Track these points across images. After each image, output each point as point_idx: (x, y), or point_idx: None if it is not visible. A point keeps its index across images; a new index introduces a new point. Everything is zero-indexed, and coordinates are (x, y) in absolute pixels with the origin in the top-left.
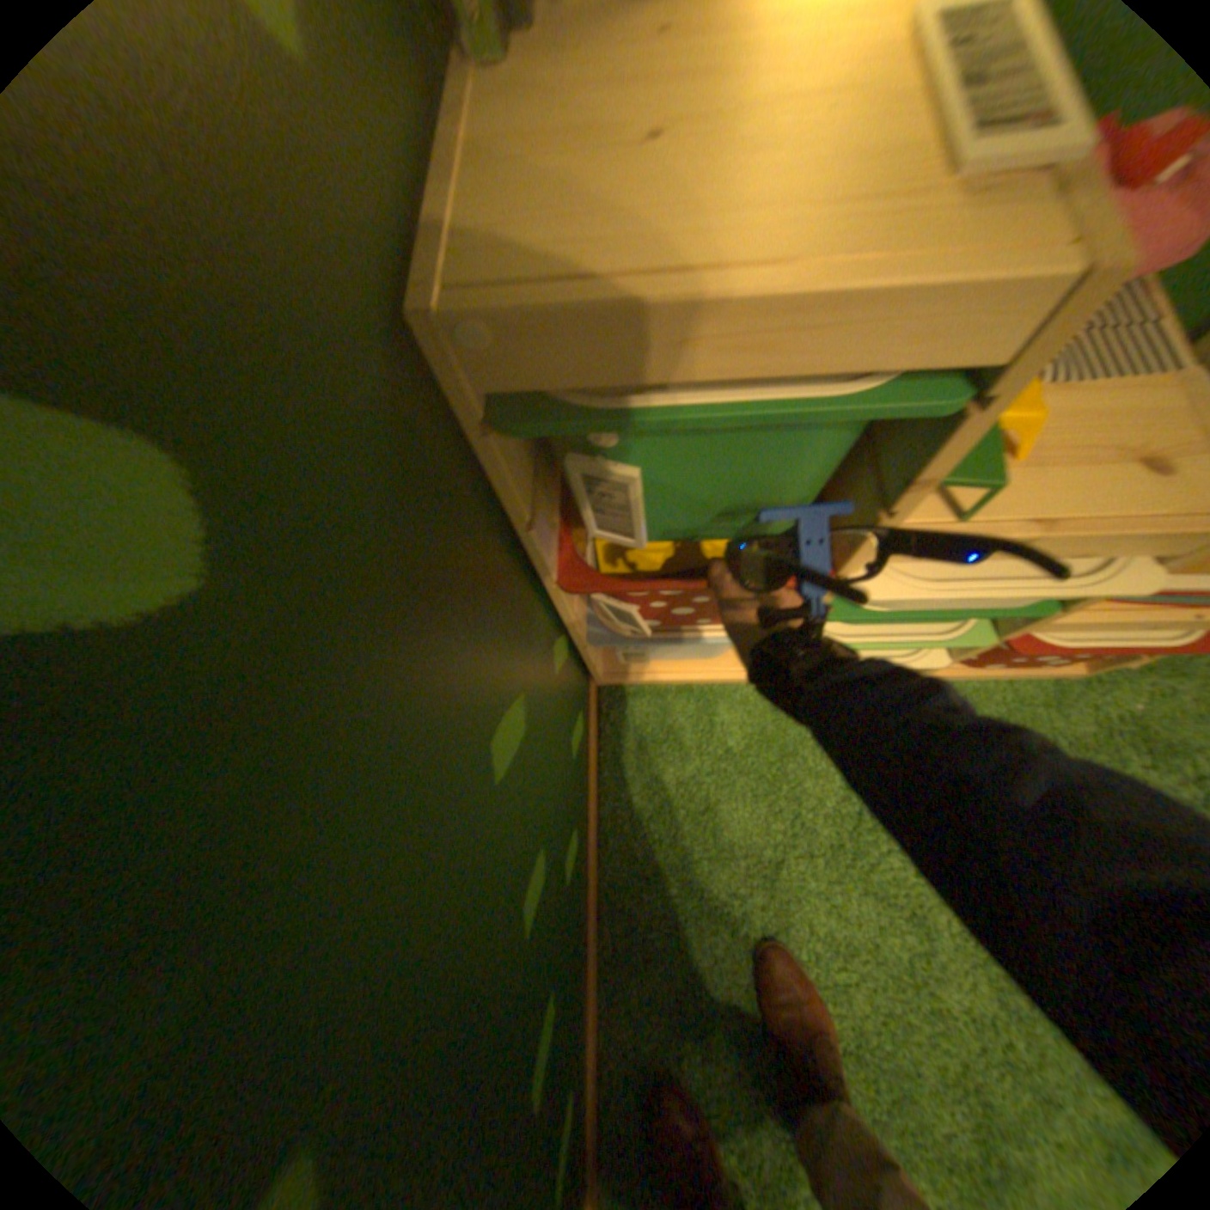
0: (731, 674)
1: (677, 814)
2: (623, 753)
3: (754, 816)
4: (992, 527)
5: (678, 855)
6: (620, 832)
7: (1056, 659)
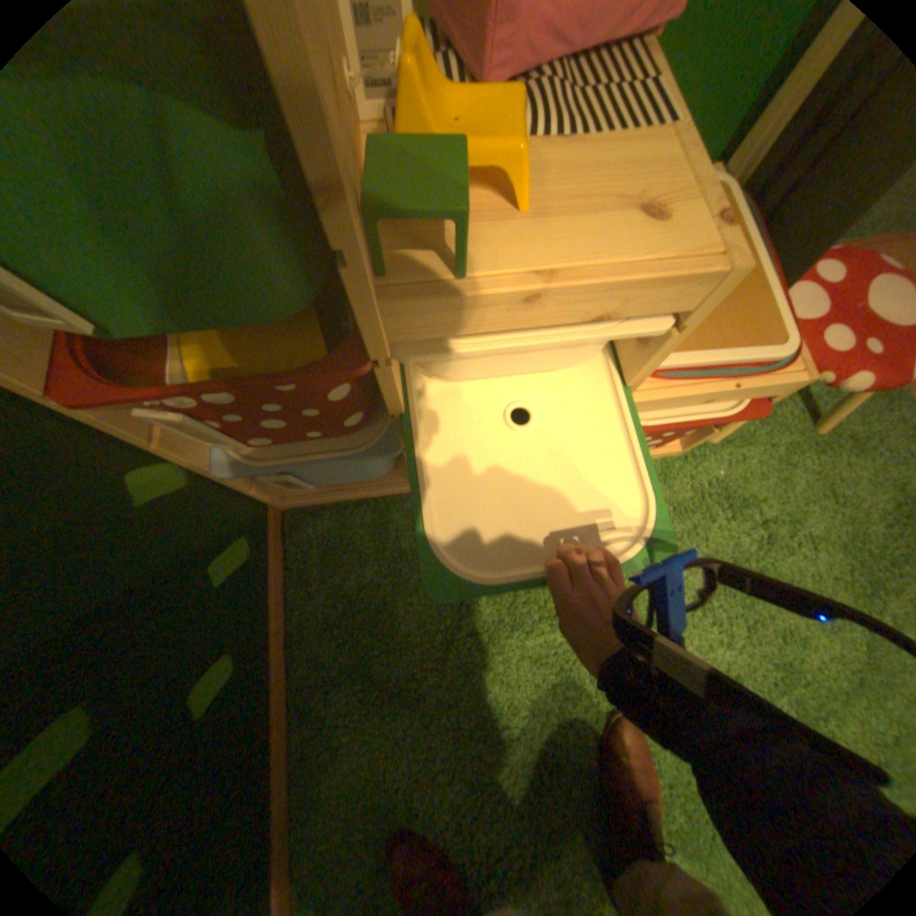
0: (398, 485)
1: (358, 616)
2: (306, 569)
3: (426, 608)
4: (494, 284)
5: (359, 654)
6: (306, 642)
7: (656, 441)
